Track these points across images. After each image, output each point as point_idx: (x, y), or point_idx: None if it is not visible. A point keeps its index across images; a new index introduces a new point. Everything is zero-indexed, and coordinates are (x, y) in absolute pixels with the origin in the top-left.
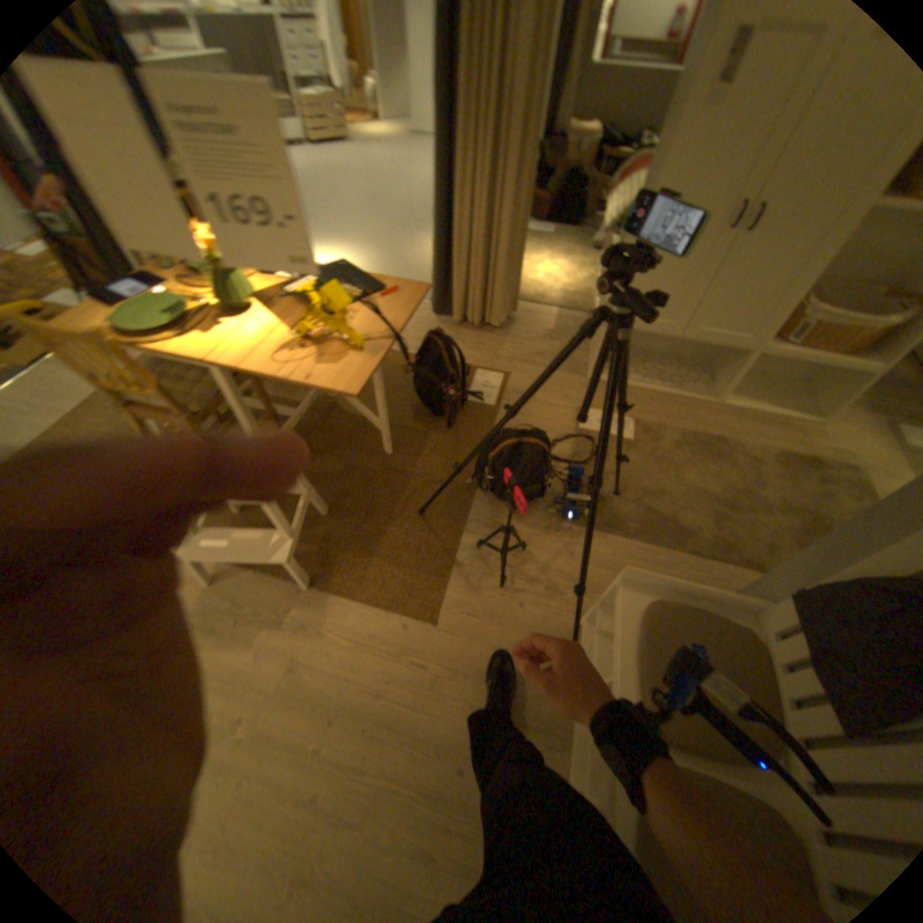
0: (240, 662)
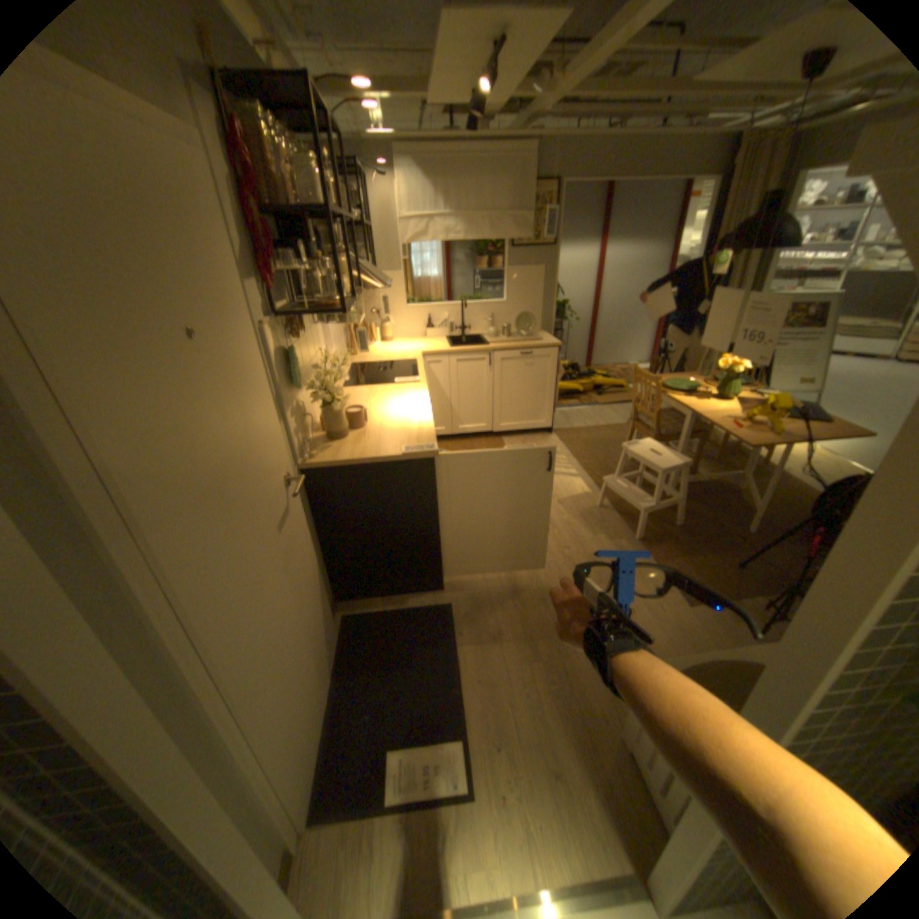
0: (586, 536)
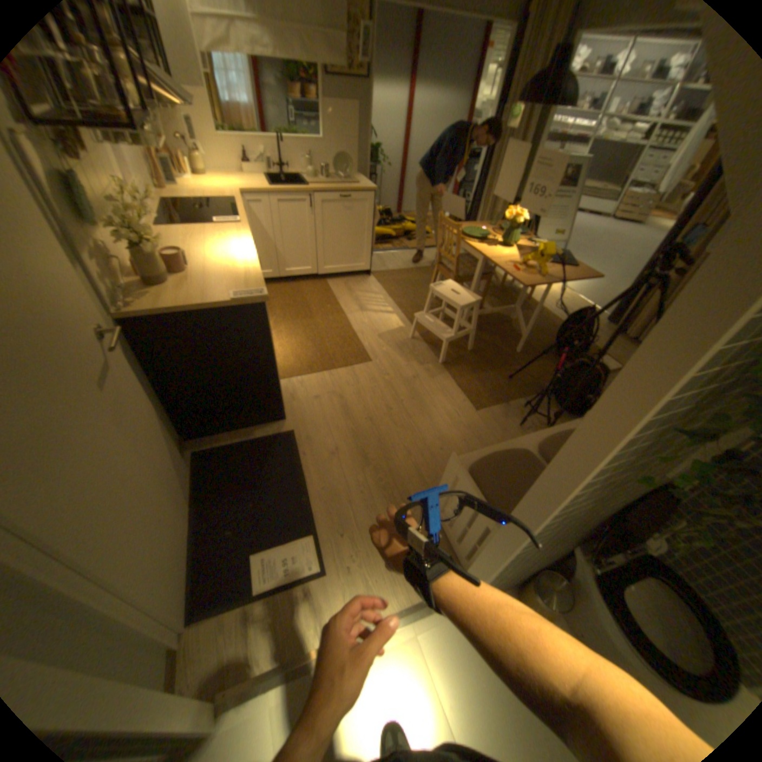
0: (401, 363)
